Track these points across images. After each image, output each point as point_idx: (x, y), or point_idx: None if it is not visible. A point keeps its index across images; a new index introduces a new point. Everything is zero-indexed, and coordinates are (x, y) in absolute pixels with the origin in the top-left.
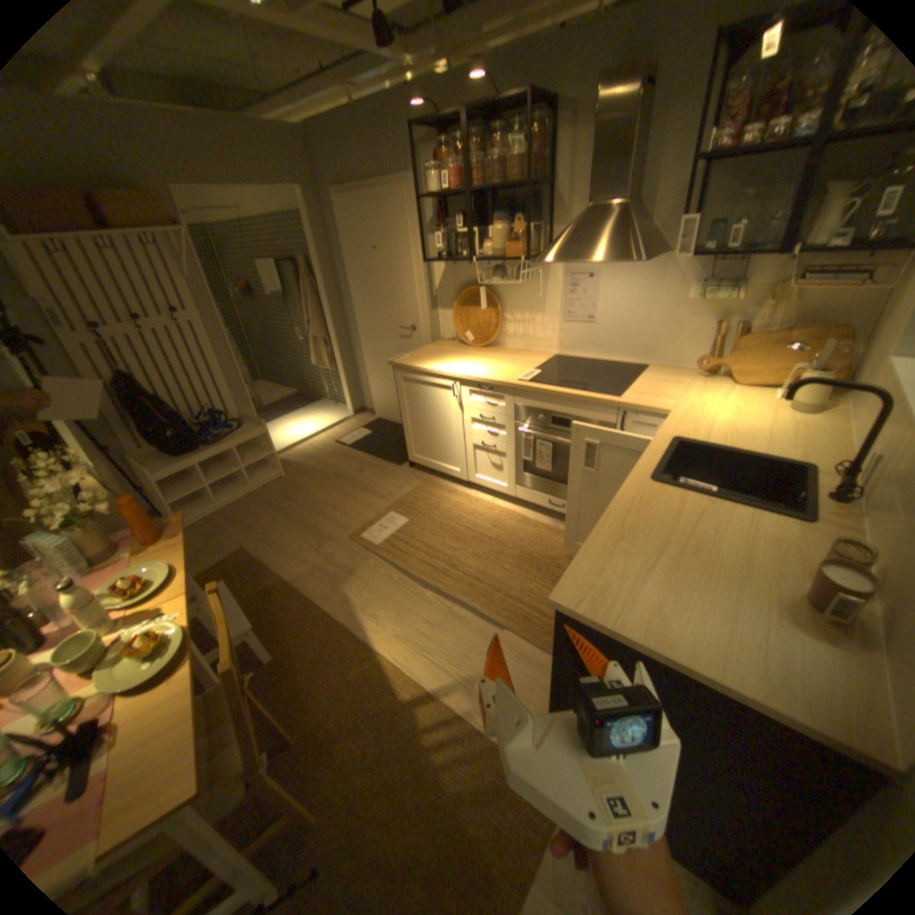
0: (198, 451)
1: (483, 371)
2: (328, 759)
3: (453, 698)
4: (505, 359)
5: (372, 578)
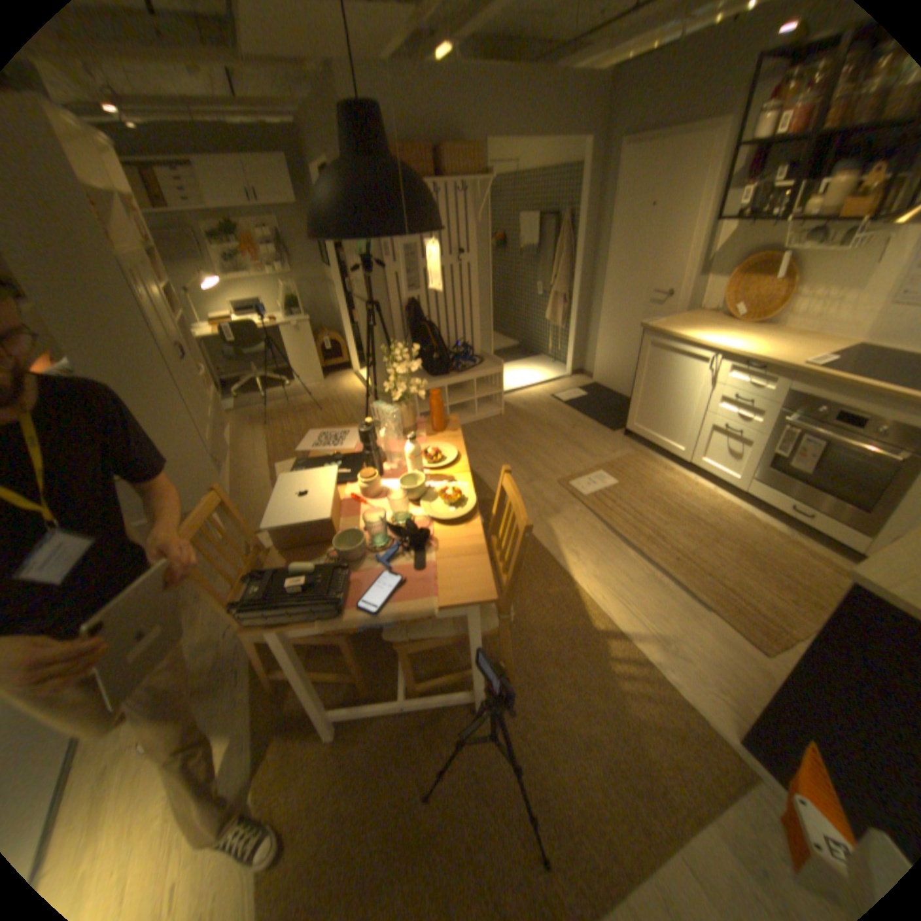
0: (449, 375)
1: (757, 348)
2: (528, 643)
3: (647, 647)
4: (787, 339)
5: (577, 521)
